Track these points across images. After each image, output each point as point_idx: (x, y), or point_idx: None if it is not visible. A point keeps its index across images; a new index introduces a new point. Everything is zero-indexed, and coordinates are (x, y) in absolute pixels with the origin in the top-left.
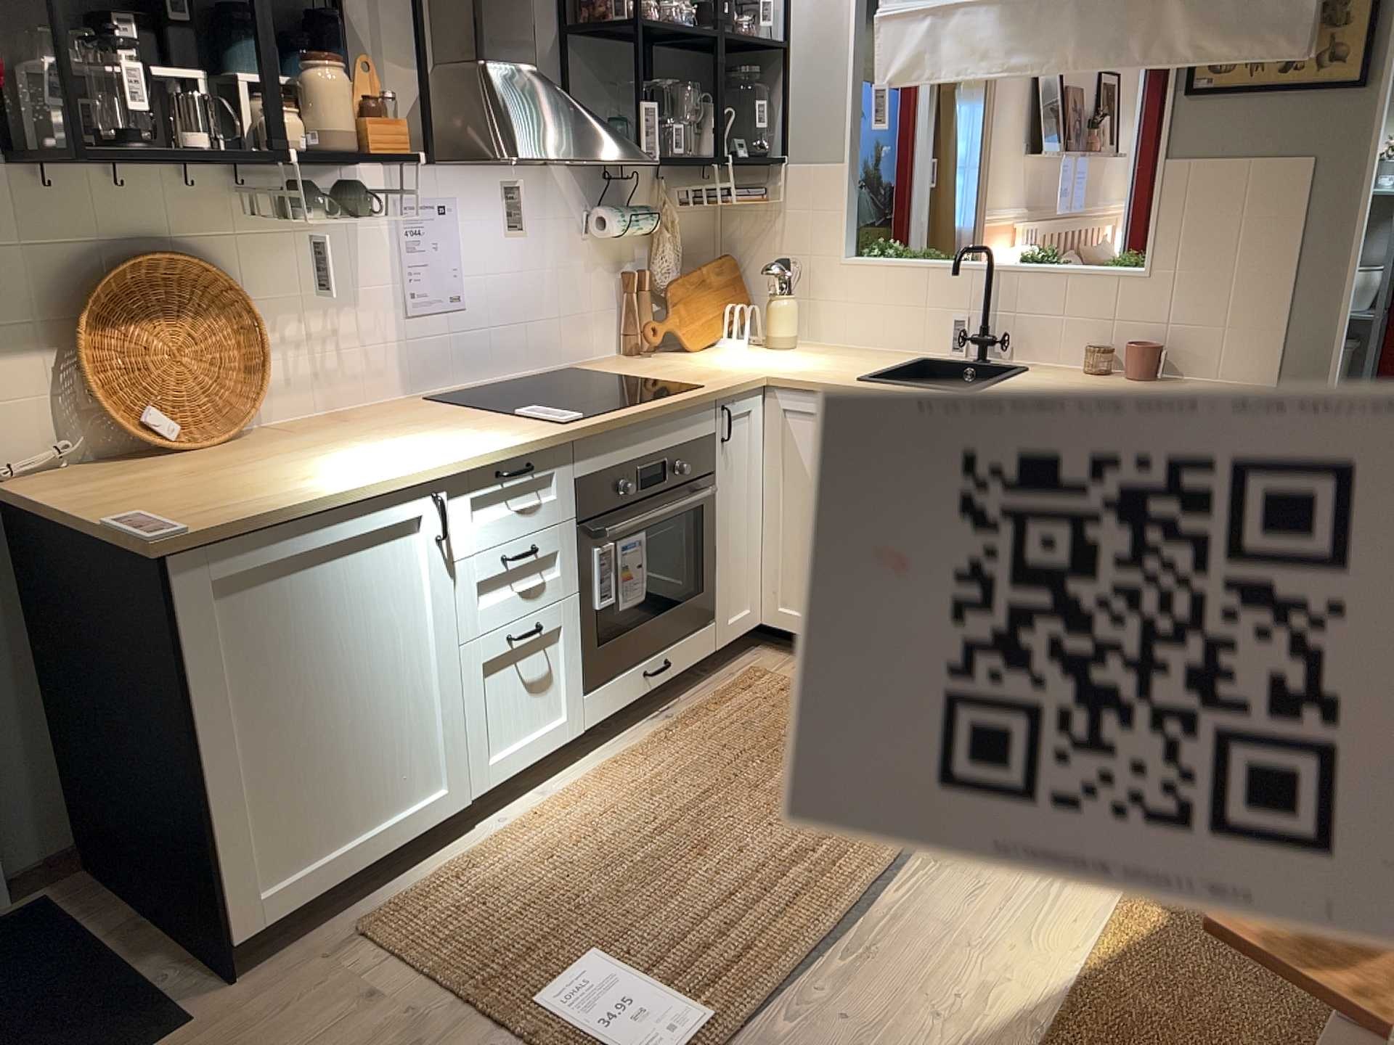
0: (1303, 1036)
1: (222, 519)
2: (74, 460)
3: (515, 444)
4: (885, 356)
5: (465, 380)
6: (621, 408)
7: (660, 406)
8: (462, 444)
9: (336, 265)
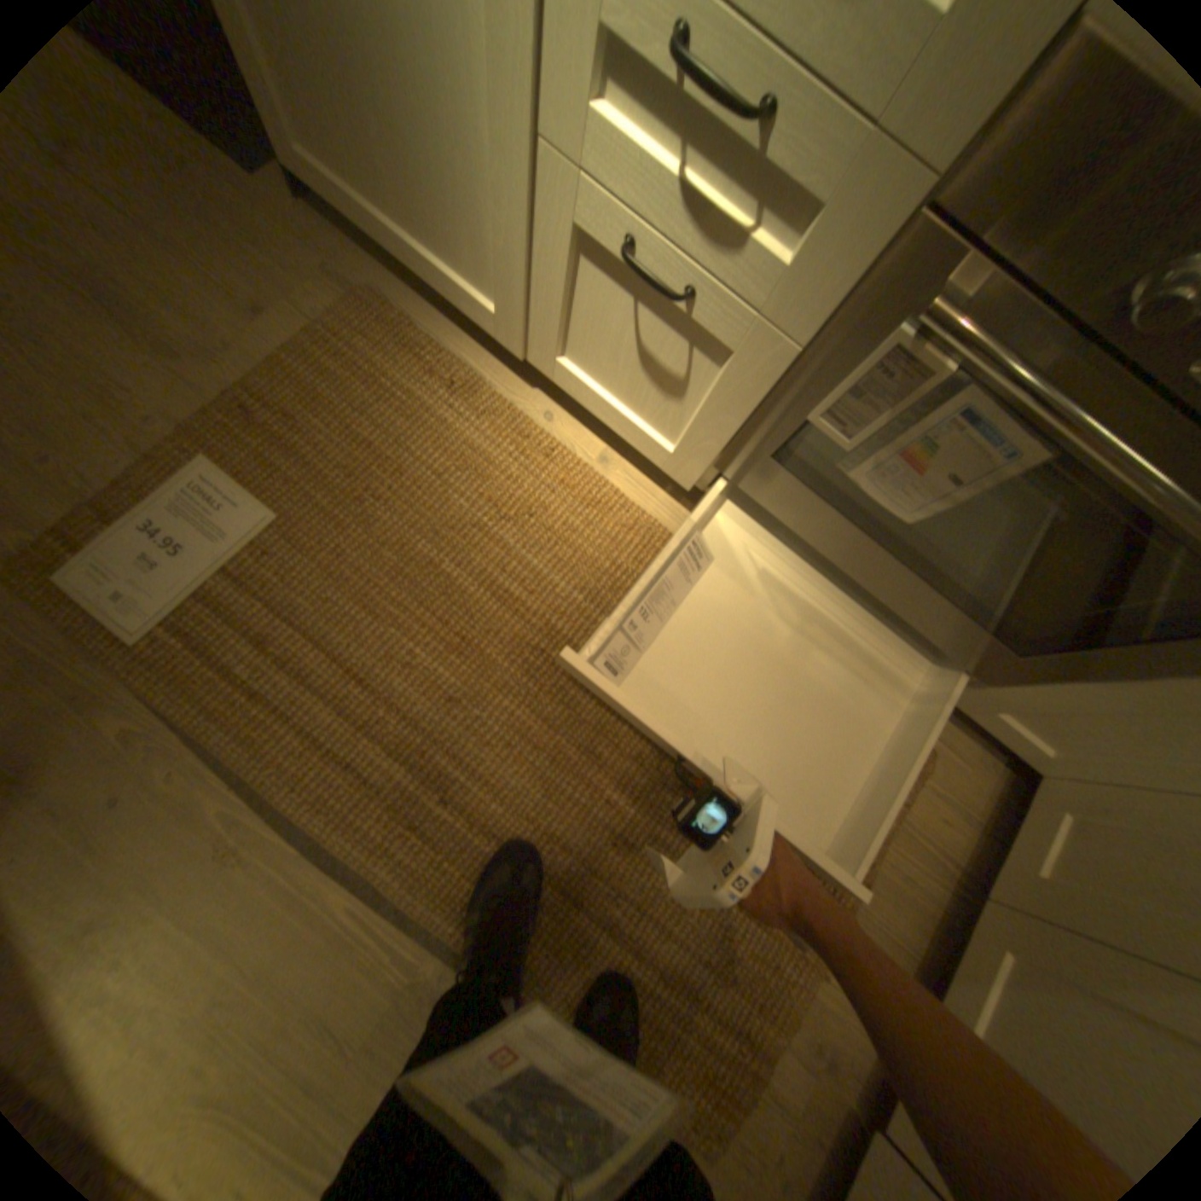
0: None
1: None
2: None
3: None
4: None
5: None
6: None
7: None
8: None
9: None
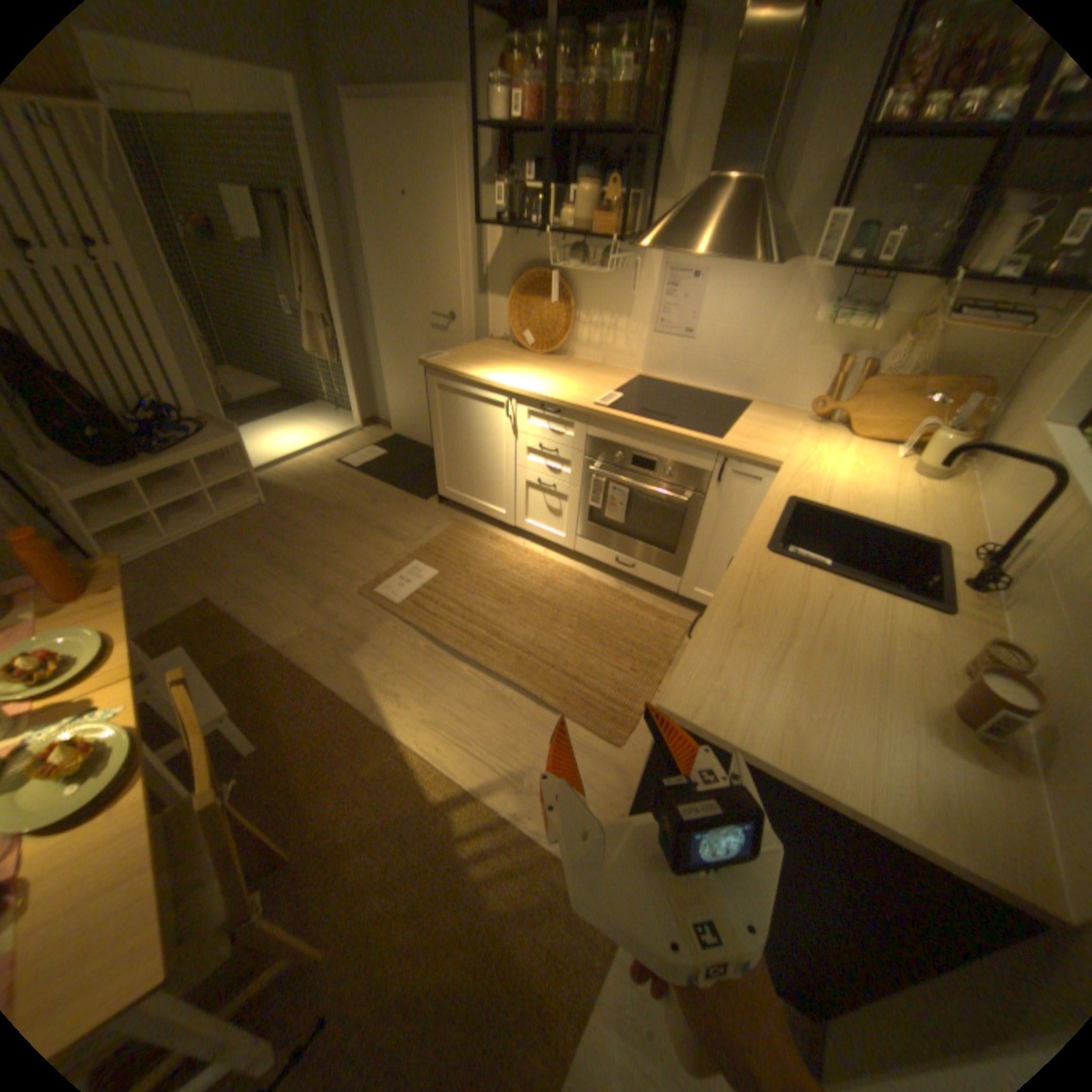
0: (326, 840)
1: (441, 366)
2: (510, 341)
3: (551, 398)
4: (948, 527)
5: (680, 379)
6: (635, 417)
7: (653, 428)
8: (548, 389)
9: (622, 293)
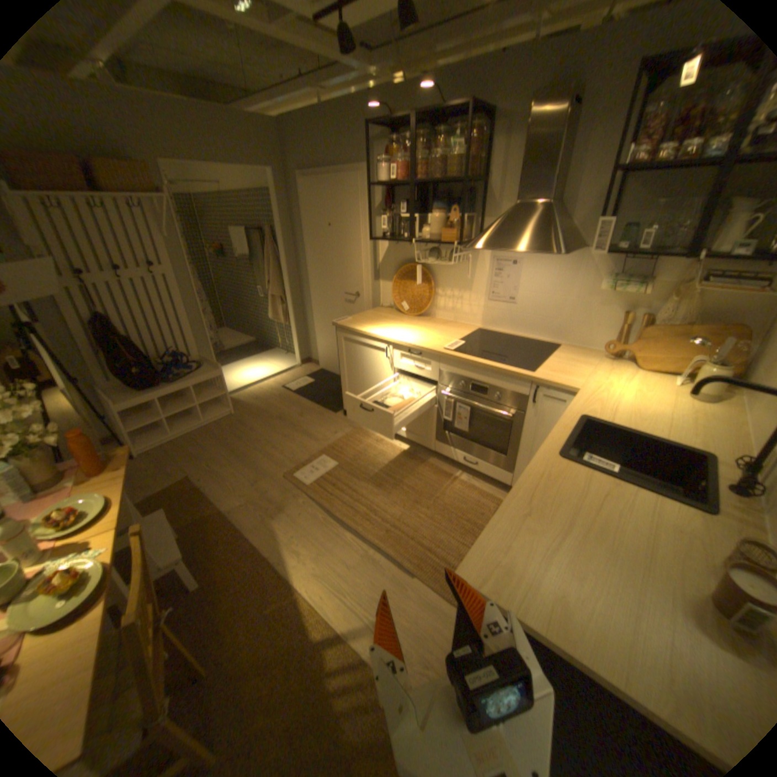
0: (233, 662)
1: (345, 325)
2: (394, 308)
3: (415, 344)
4: (716, 440)
5: (508, 330)
6: (471, 357)
7: (483, 364)
8: (414, 338)
9: (465, 275)
